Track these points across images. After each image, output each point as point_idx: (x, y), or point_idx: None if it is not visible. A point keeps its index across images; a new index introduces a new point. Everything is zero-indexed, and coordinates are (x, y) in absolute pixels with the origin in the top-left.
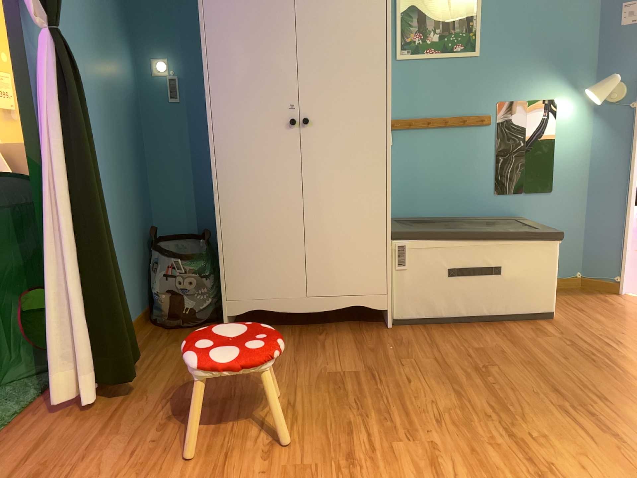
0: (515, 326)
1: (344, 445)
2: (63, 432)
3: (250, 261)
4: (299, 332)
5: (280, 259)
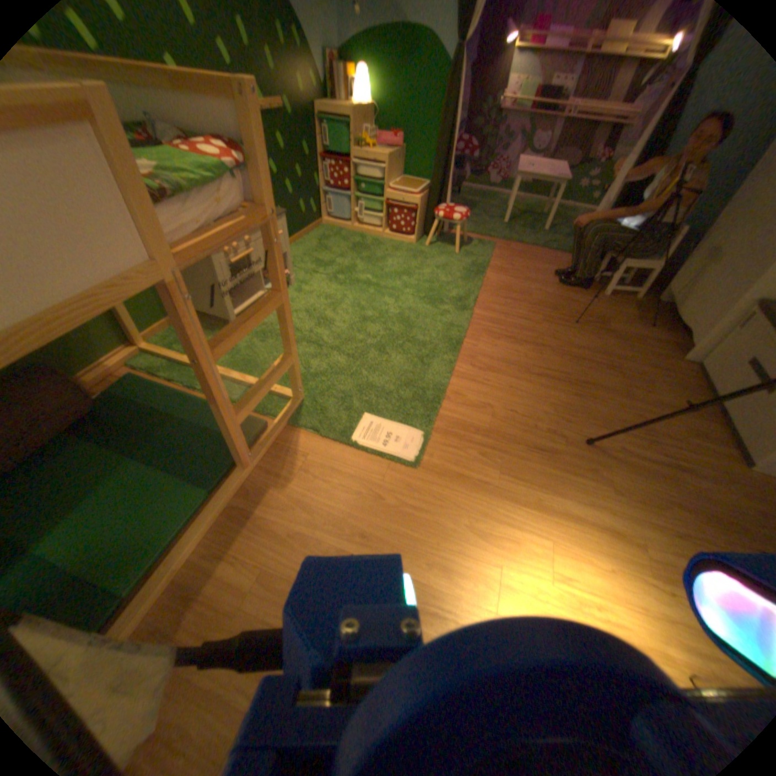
0: (707, 431)
1: (540, 308)
2: (555, 262)
3: (691, 265)
4: (663, 325)
5: (697, 273)
